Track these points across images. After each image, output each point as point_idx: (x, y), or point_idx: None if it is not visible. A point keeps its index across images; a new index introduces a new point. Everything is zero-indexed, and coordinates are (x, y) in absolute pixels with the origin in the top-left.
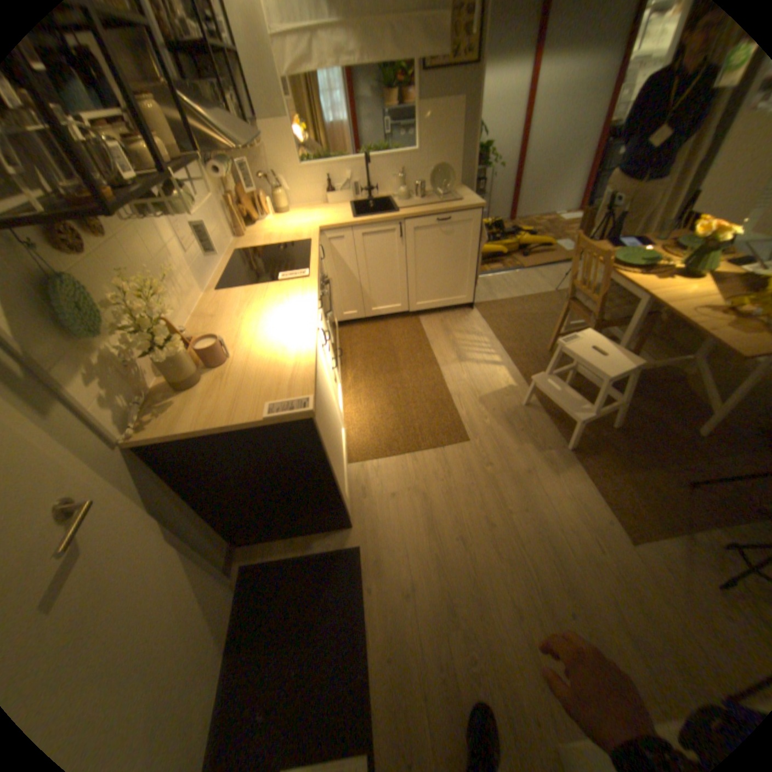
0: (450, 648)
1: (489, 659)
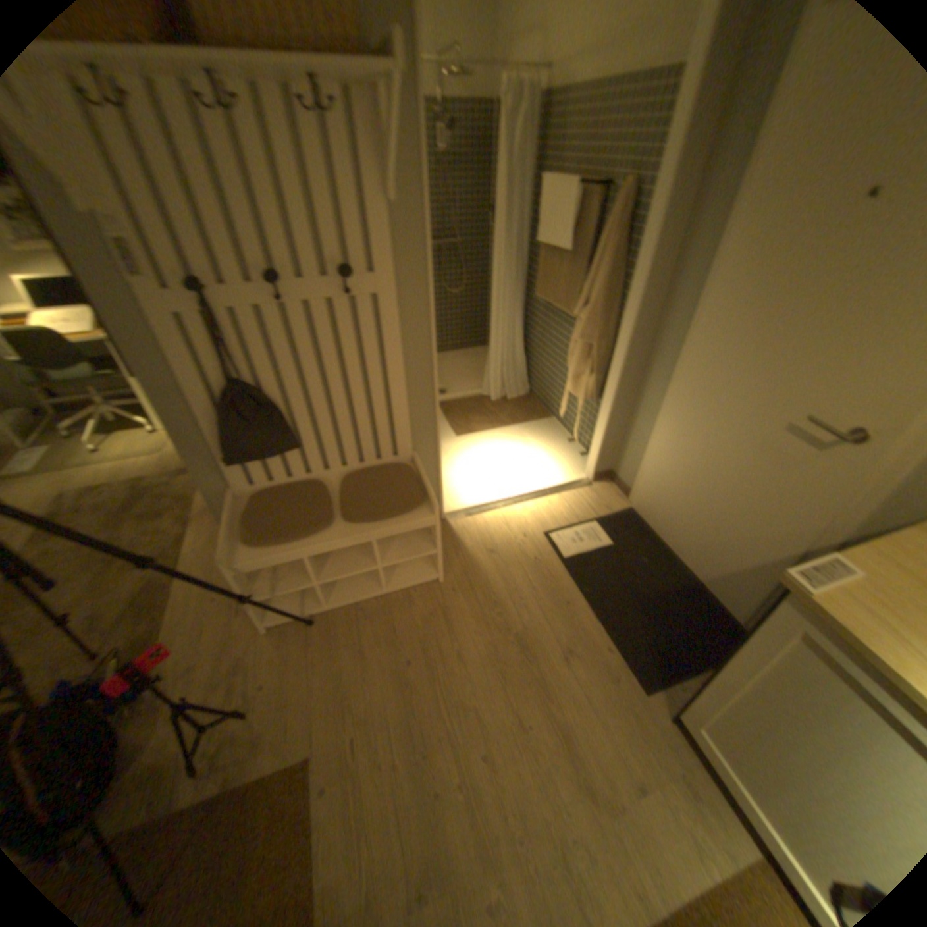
0: (521, 622)
1: (489, 620)
